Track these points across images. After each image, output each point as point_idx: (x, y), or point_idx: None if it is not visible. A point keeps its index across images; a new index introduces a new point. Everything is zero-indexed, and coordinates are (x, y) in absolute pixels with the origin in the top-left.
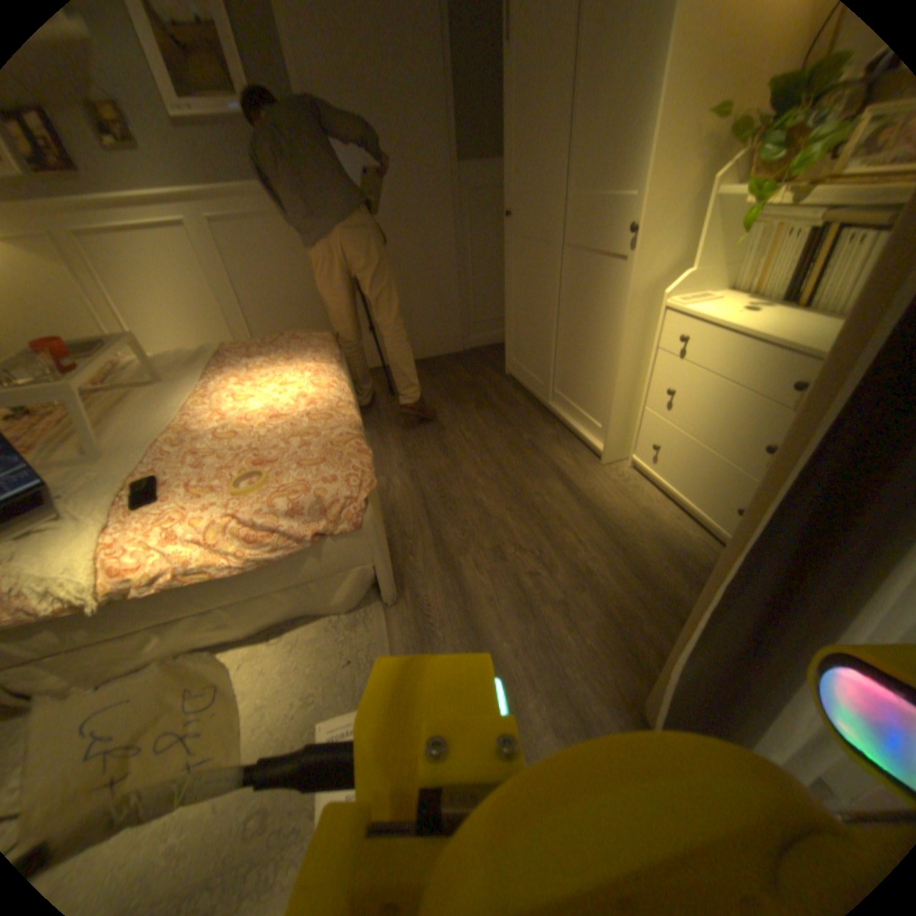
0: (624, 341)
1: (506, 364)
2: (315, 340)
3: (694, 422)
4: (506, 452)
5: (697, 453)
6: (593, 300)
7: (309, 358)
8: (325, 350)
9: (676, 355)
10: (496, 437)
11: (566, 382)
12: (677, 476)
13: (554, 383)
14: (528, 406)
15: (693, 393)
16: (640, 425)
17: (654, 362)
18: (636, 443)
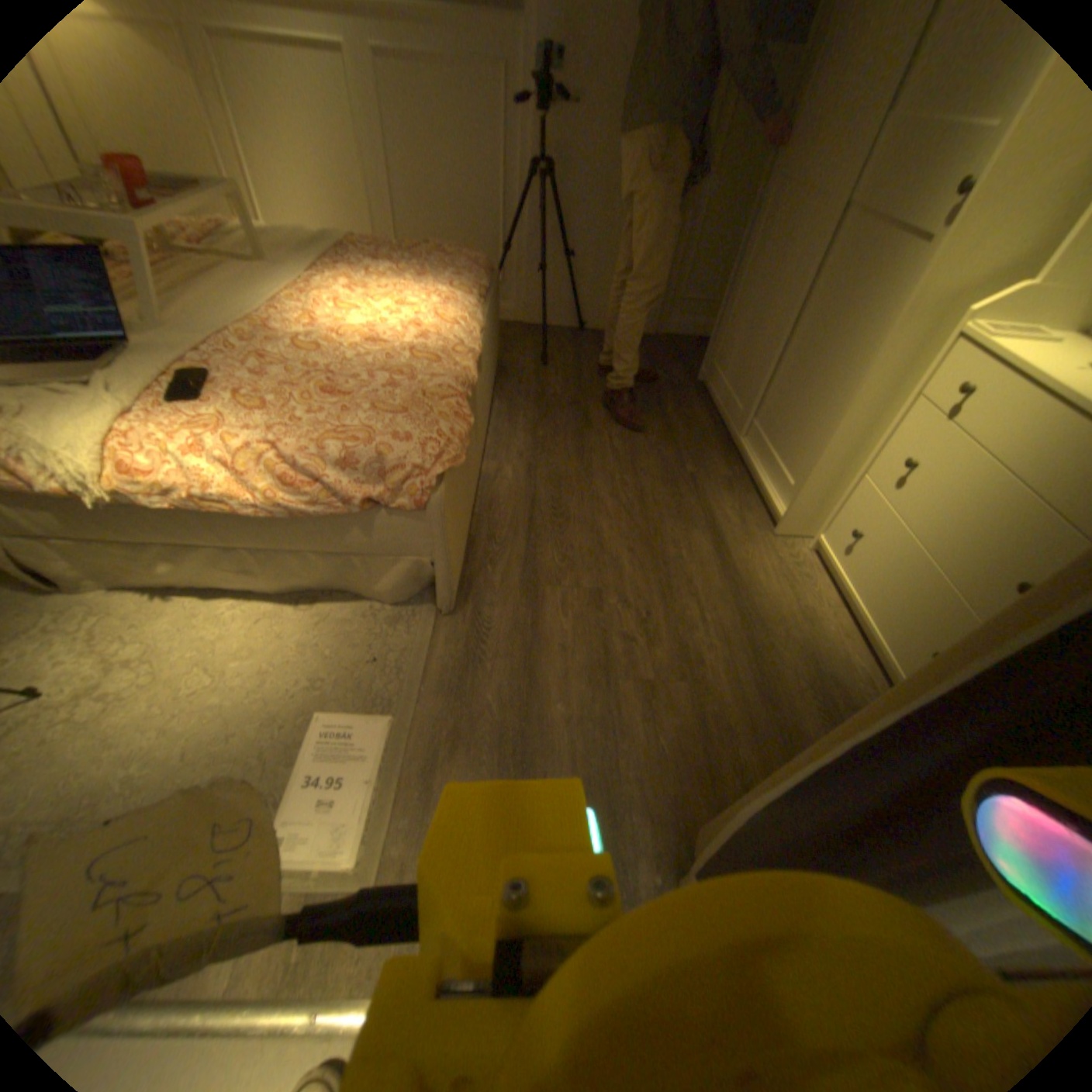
0: (873, 371)
1: (703, 367)
2: (462, 260)
3: (925, 517)
4: (655, 480)
5: (911, 560)
6: (854, 299)
7: (444, 280)
8: (468, 276)
9: (943, 411)
10: (651, 456)
11: (770, 411)
12: (868, 582)
13: (754, 409)
14: (709, 430)
15: (943, 474)
16: (848, 499)
17: (905, 415)
18: (832, 521)
